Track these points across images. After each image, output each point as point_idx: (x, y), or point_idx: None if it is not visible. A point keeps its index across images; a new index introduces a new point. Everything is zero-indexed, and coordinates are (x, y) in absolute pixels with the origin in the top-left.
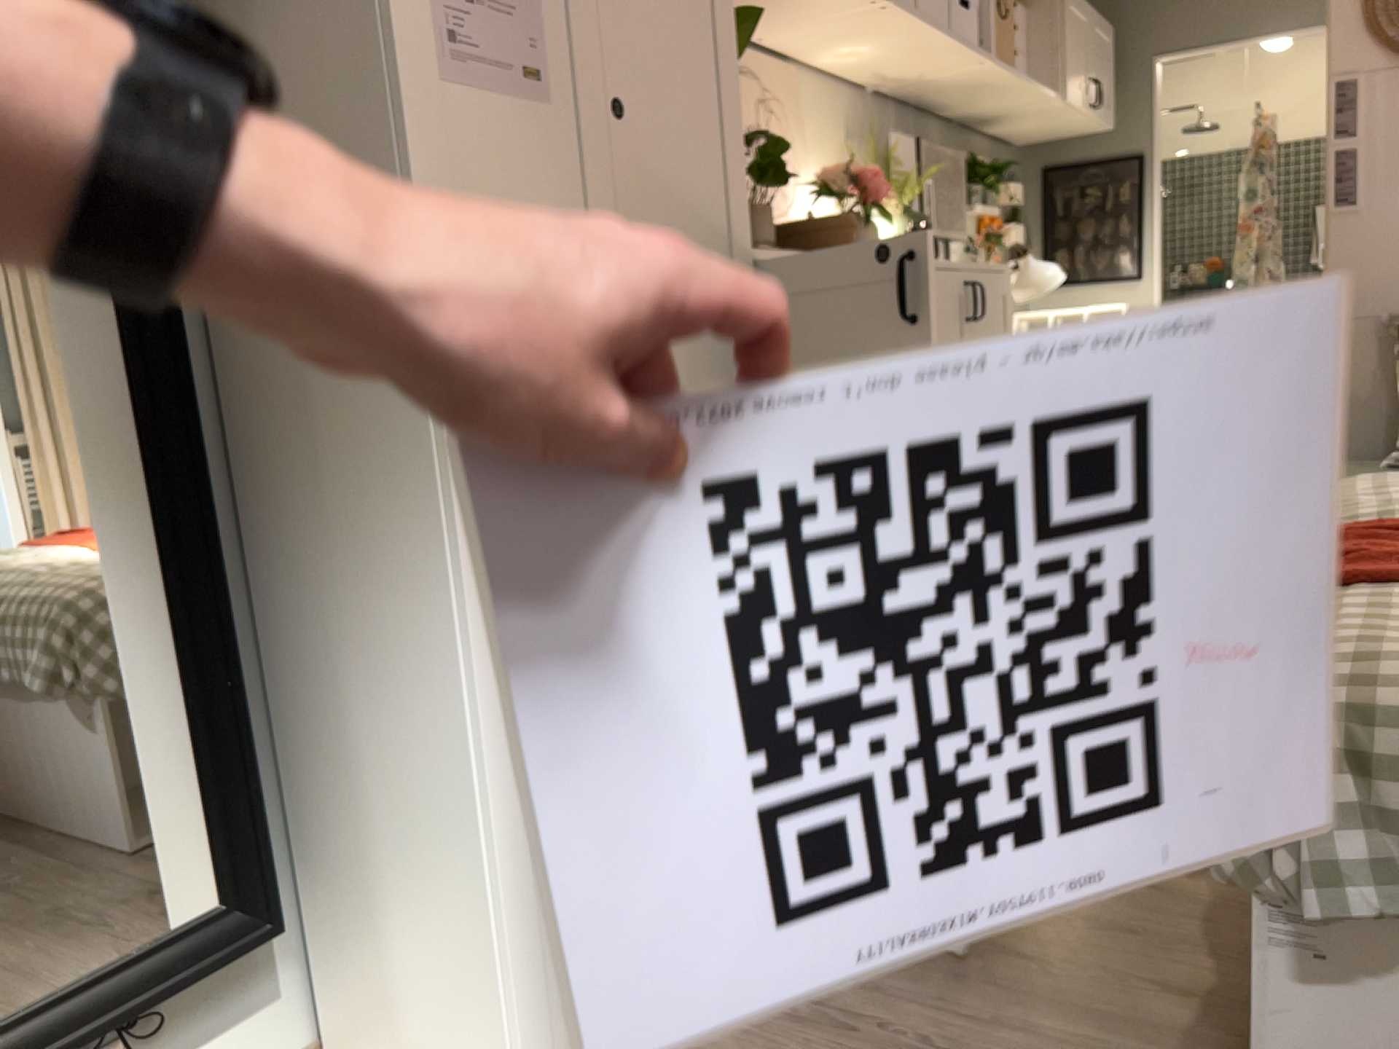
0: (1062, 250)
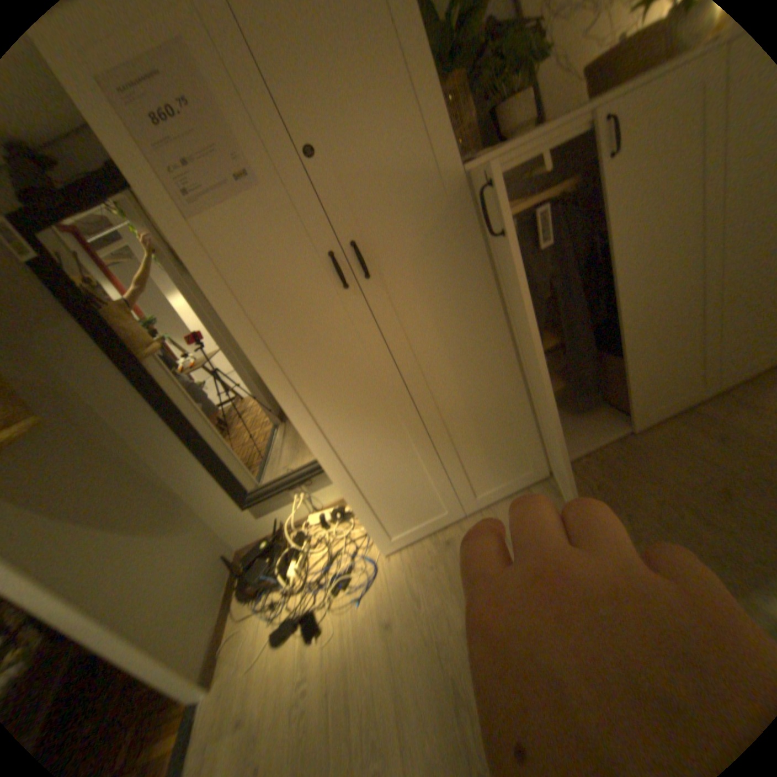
0: None
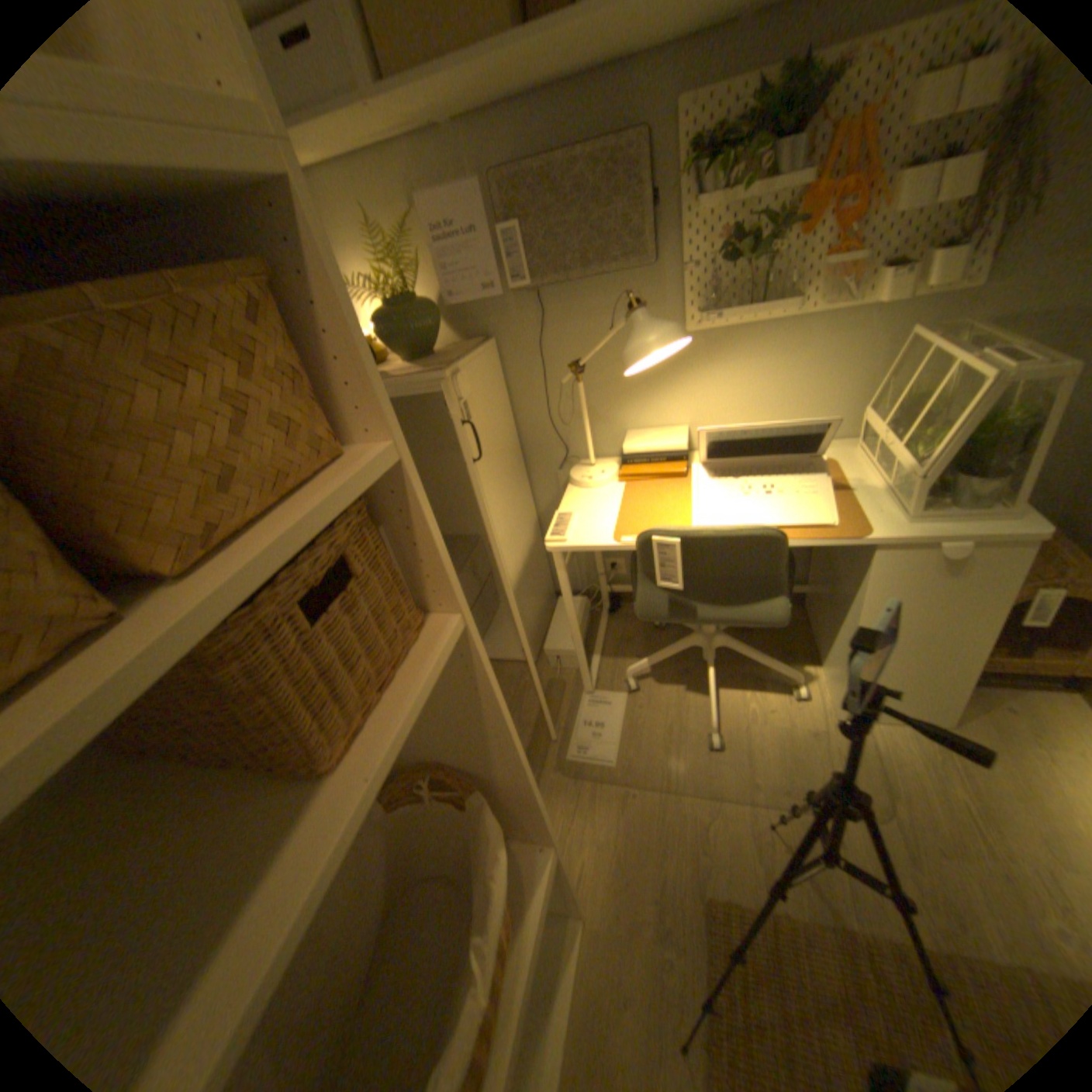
0: None
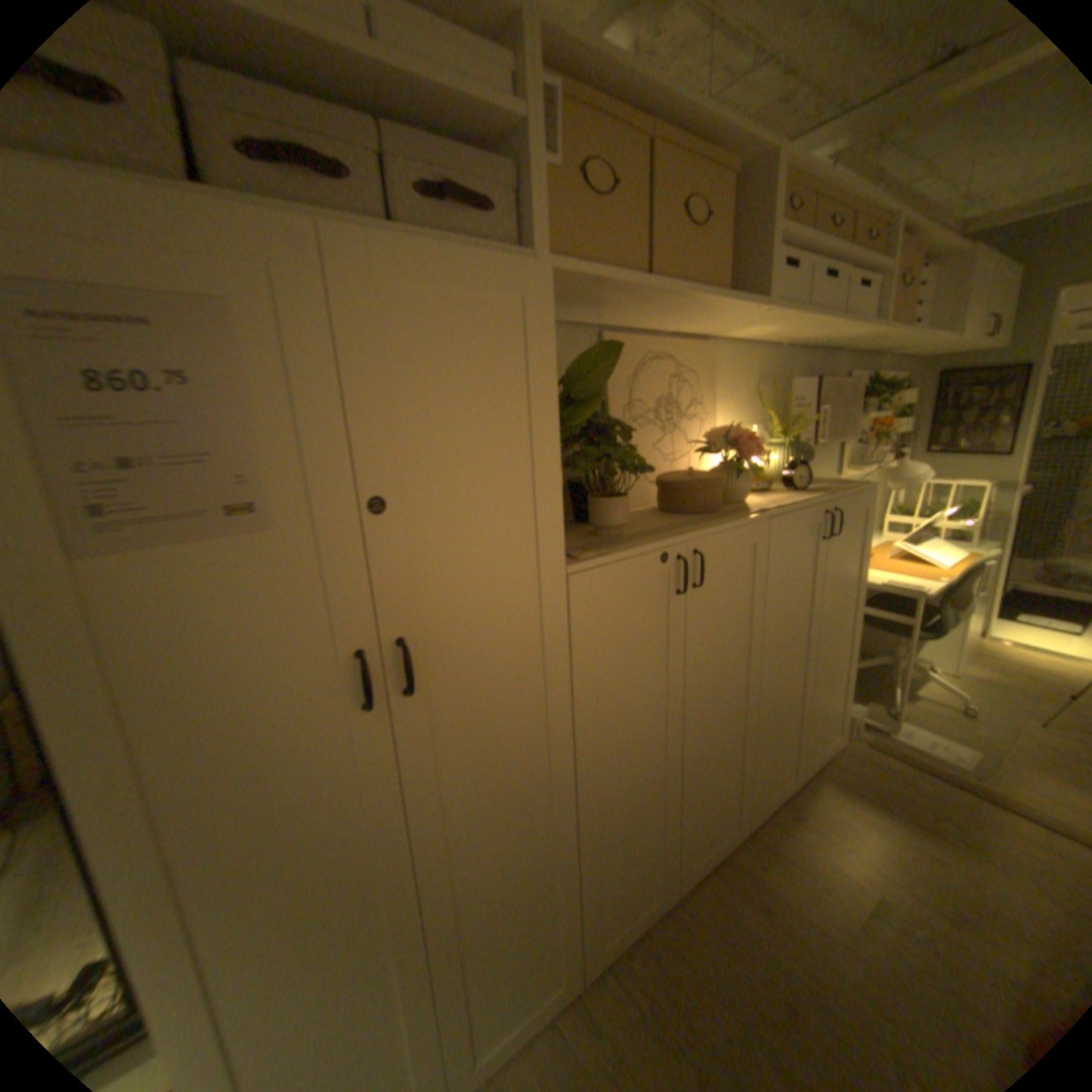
0: (946, 430)
